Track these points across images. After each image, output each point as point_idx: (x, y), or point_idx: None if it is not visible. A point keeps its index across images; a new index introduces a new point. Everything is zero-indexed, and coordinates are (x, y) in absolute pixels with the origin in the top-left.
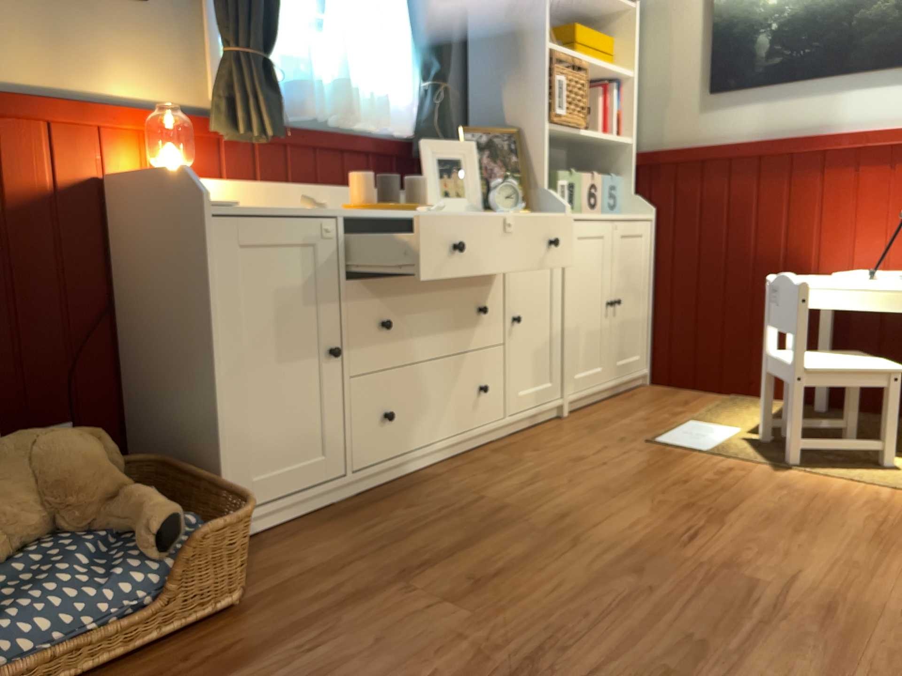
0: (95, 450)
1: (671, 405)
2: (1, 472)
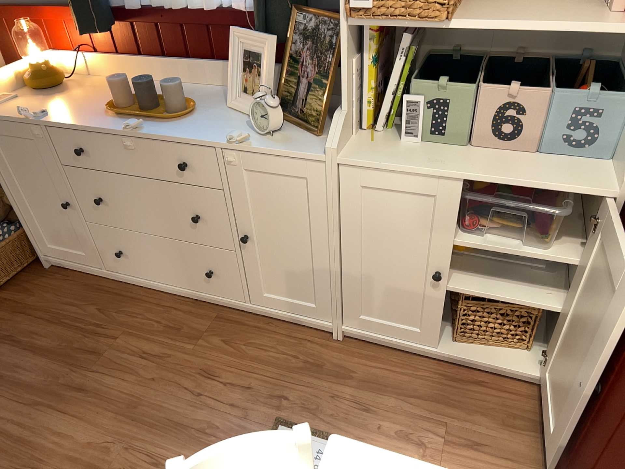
0: None
1: (446, 425)
2: None
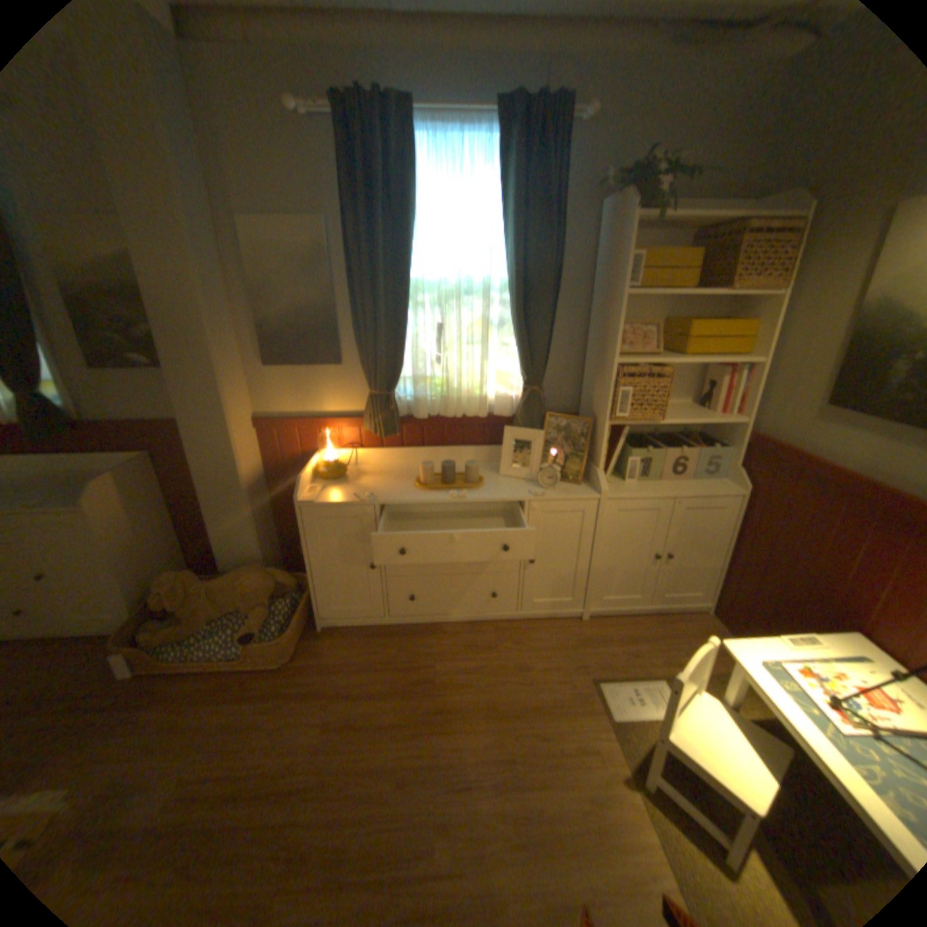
0: (262, 585)
1: (685, 652)
2: (227, 587)
